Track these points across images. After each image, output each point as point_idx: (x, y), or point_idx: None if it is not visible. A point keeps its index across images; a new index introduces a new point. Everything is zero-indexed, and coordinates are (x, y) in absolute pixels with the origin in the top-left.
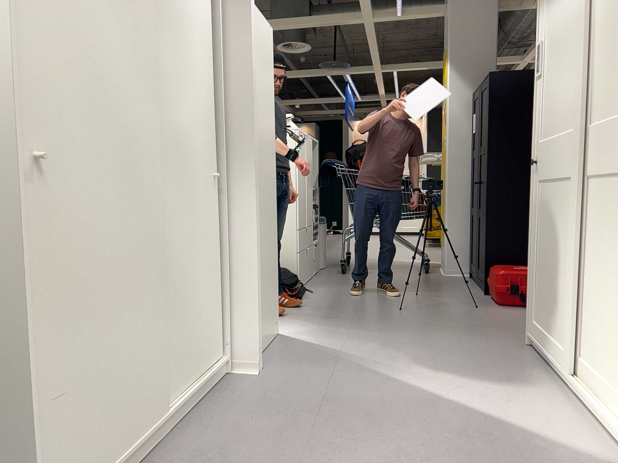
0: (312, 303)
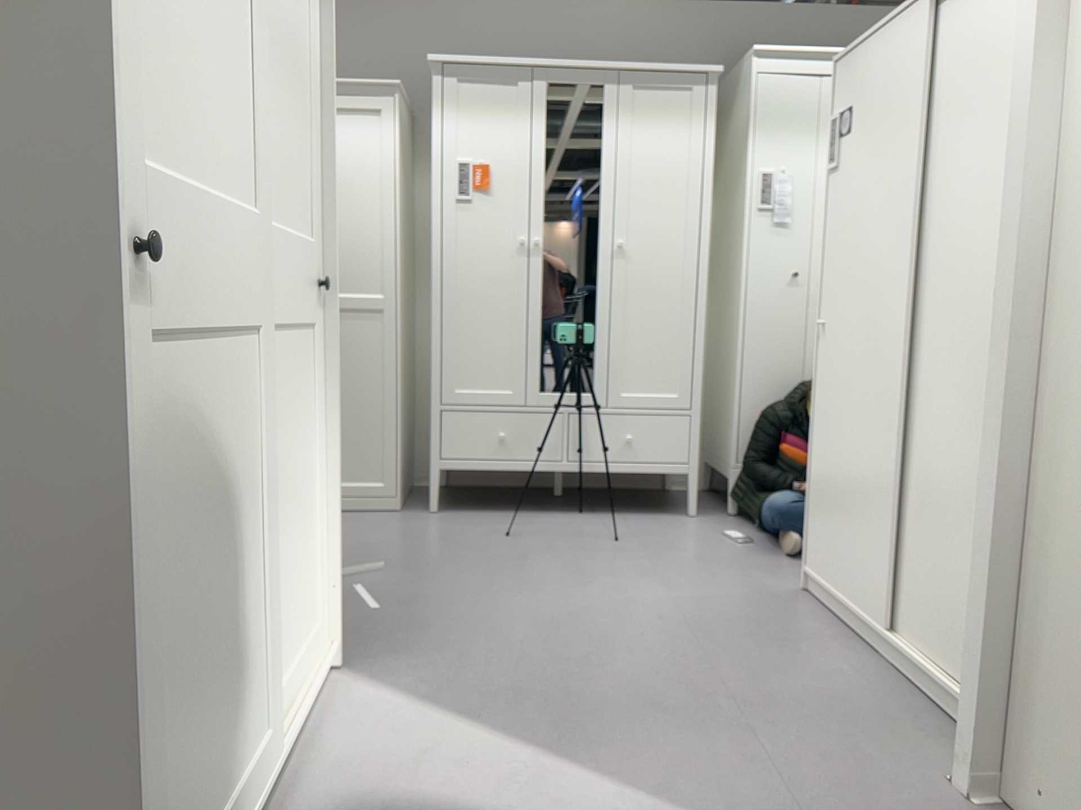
0: None
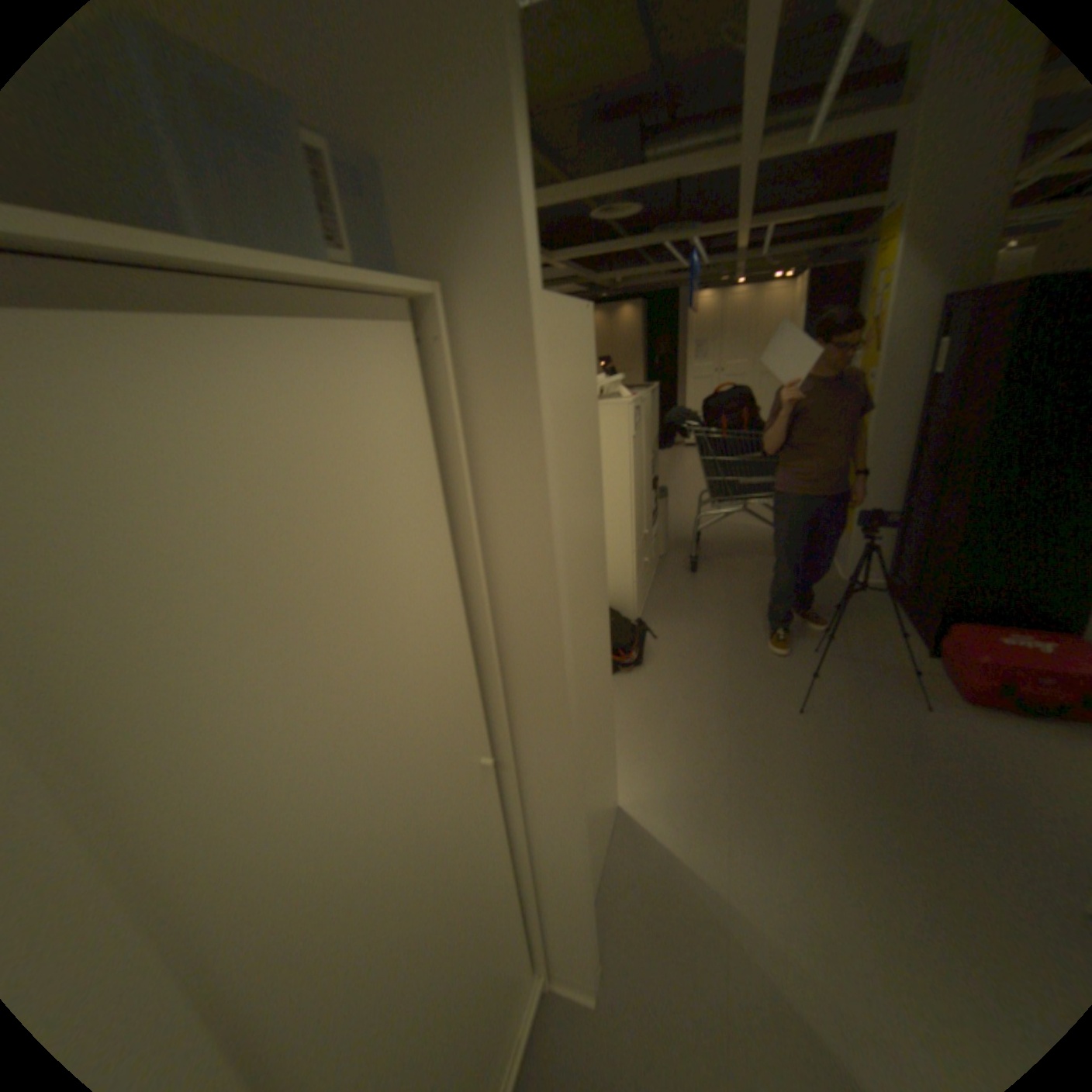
0: (662, 690)
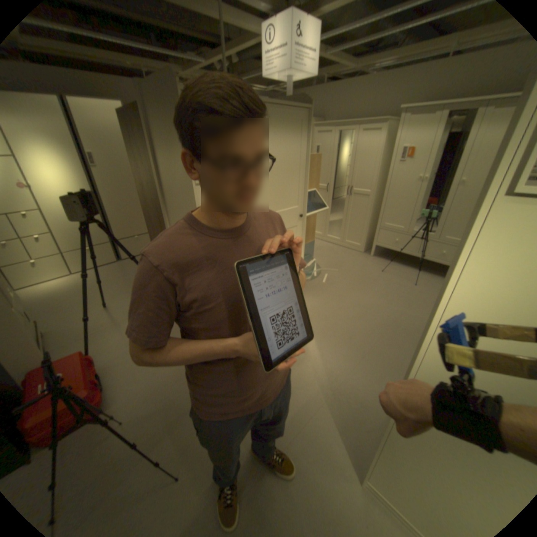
0: None
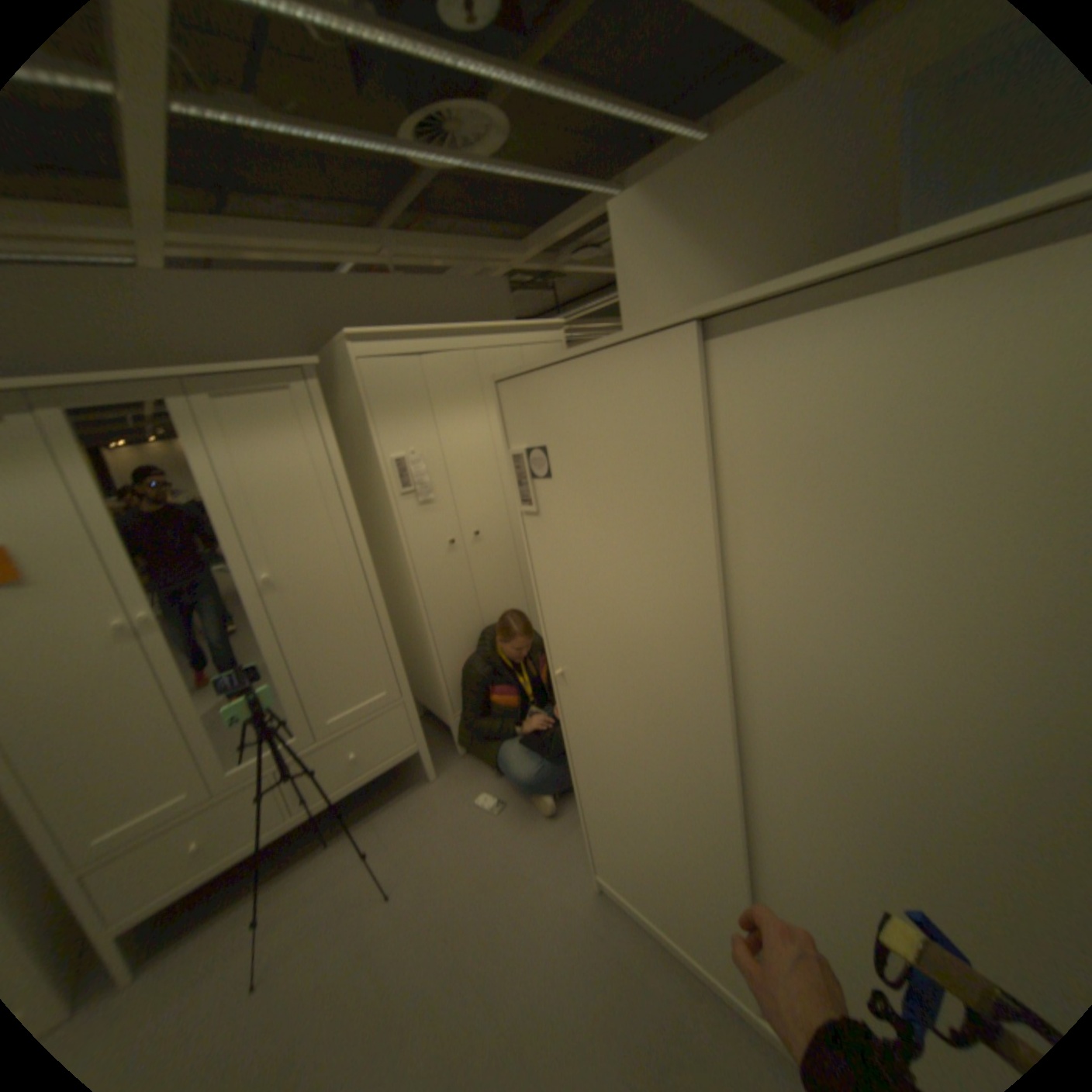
0: None
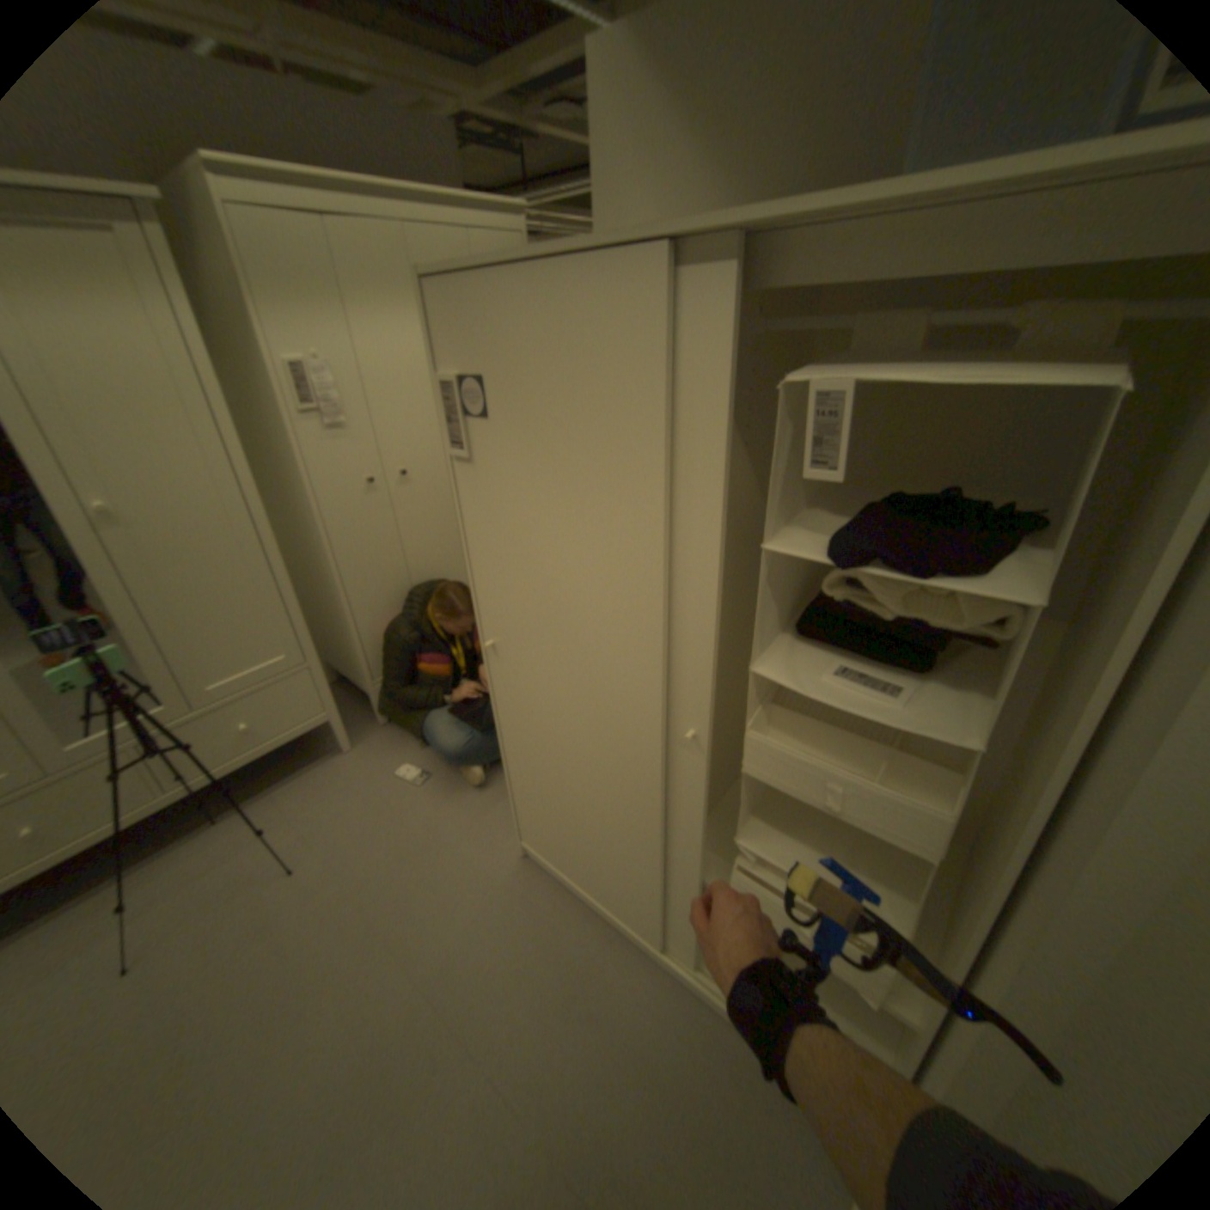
0: None
